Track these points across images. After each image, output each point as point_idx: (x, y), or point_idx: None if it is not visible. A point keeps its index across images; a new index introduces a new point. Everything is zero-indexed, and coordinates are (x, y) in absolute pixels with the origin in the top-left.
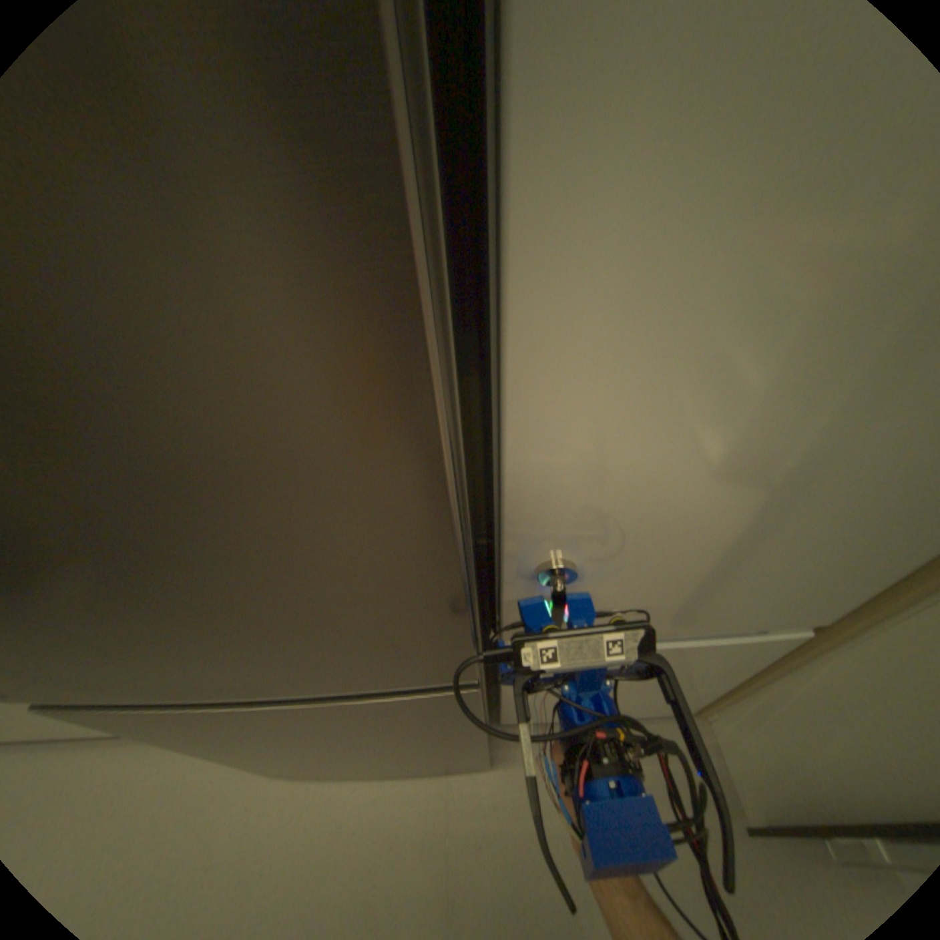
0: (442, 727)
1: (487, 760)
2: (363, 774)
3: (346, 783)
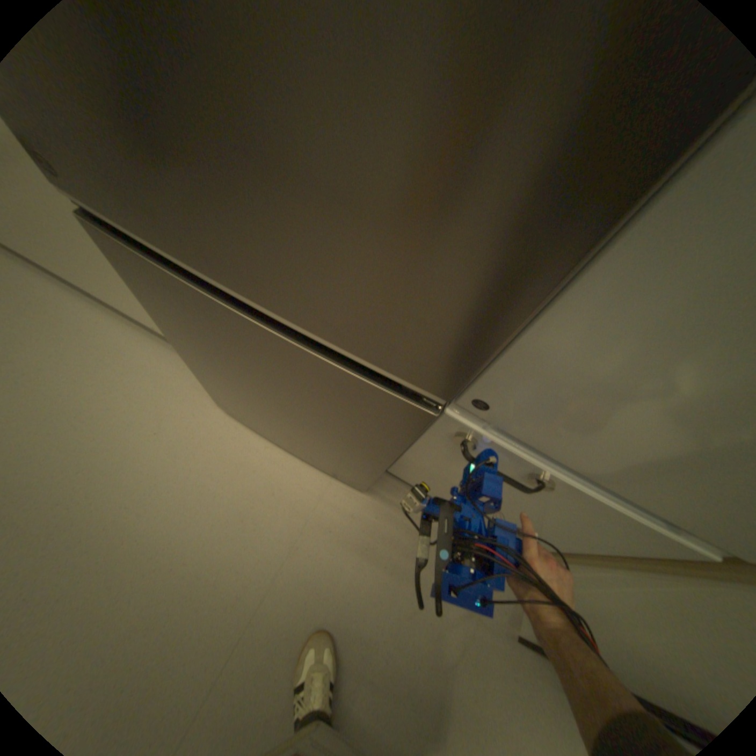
0: (370, 434)
1: (366, 485)
2: (279, 441)
3: (265, 439)
